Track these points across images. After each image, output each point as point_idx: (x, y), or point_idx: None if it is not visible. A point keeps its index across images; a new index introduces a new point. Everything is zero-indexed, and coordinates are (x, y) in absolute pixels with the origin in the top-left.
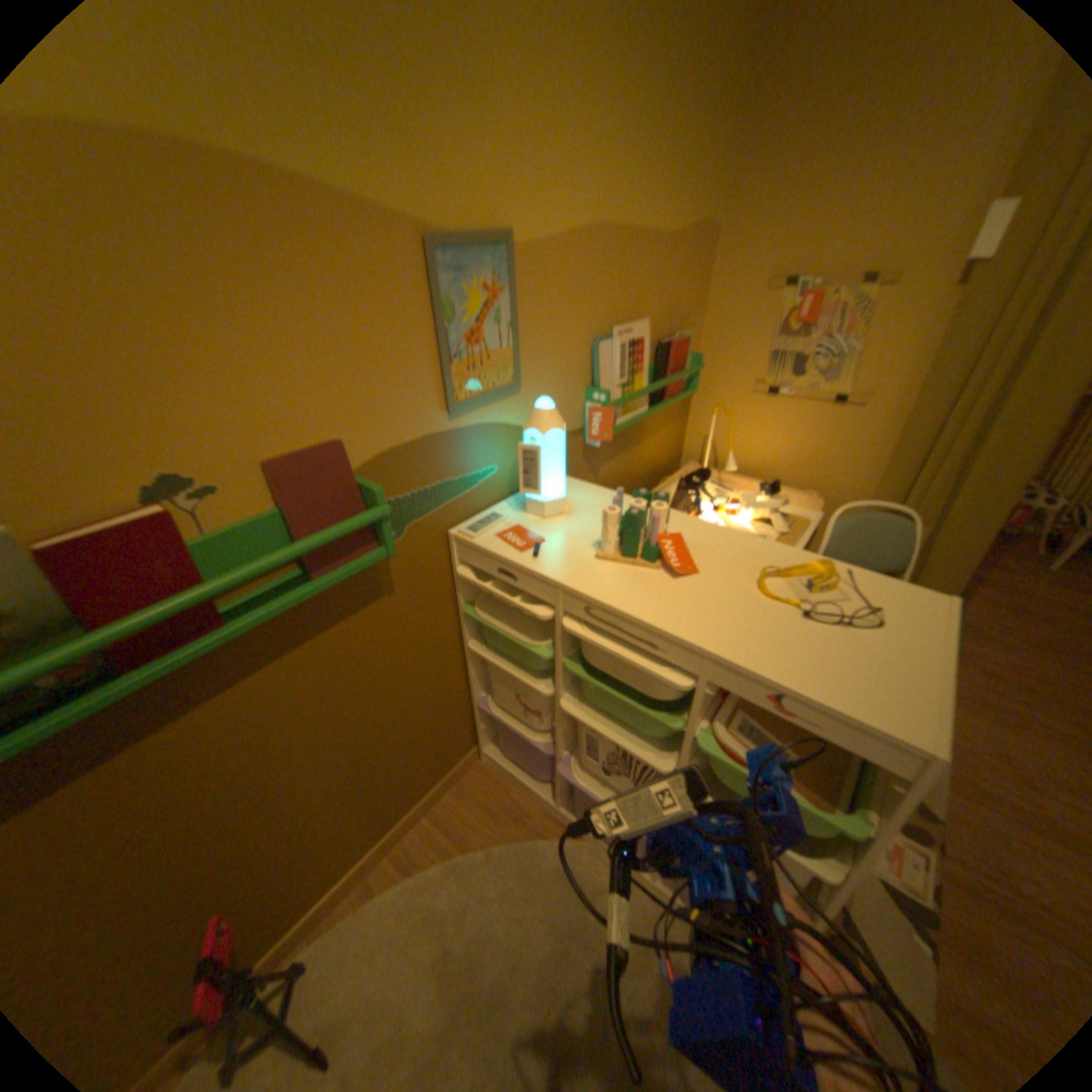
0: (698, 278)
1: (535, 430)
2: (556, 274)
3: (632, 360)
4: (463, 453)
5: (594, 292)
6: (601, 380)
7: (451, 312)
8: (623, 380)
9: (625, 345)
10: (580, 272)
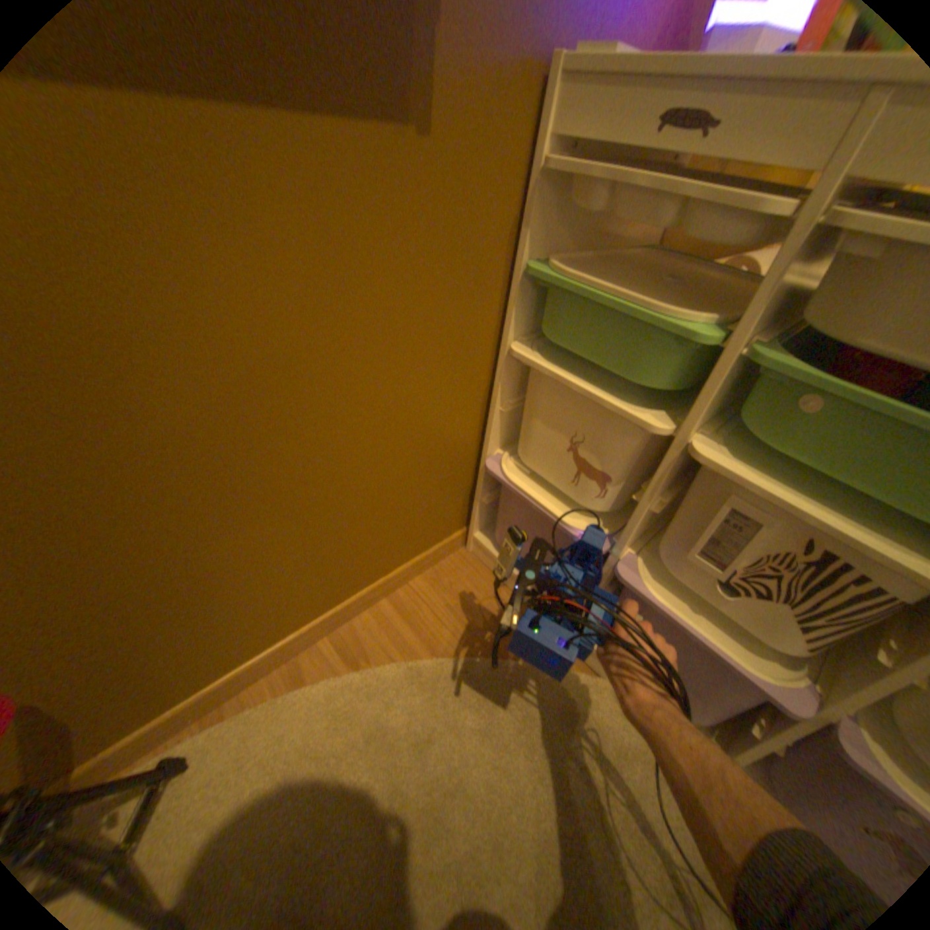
0: None
1: None
2: None
3: None
4: None
5: None
6: None
7: None
8: None
9: None
10: None
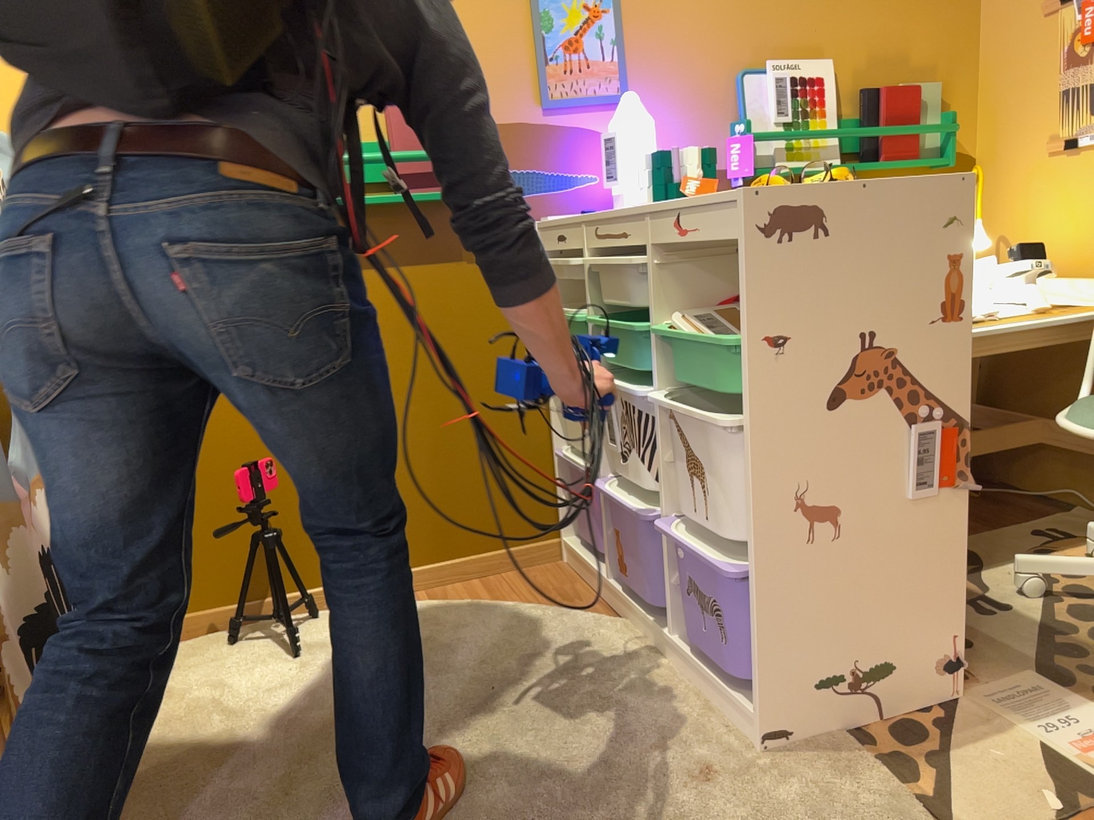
0: (941, 27)
1: (615, 123)
2: (674, 7)
3: (798, 101)
4: (556, 152)
5: (731, 27)
6: (747, 117)
7: (548, 26)
8: (783, 120)
9: (781, 82)
10: (708, 7)
